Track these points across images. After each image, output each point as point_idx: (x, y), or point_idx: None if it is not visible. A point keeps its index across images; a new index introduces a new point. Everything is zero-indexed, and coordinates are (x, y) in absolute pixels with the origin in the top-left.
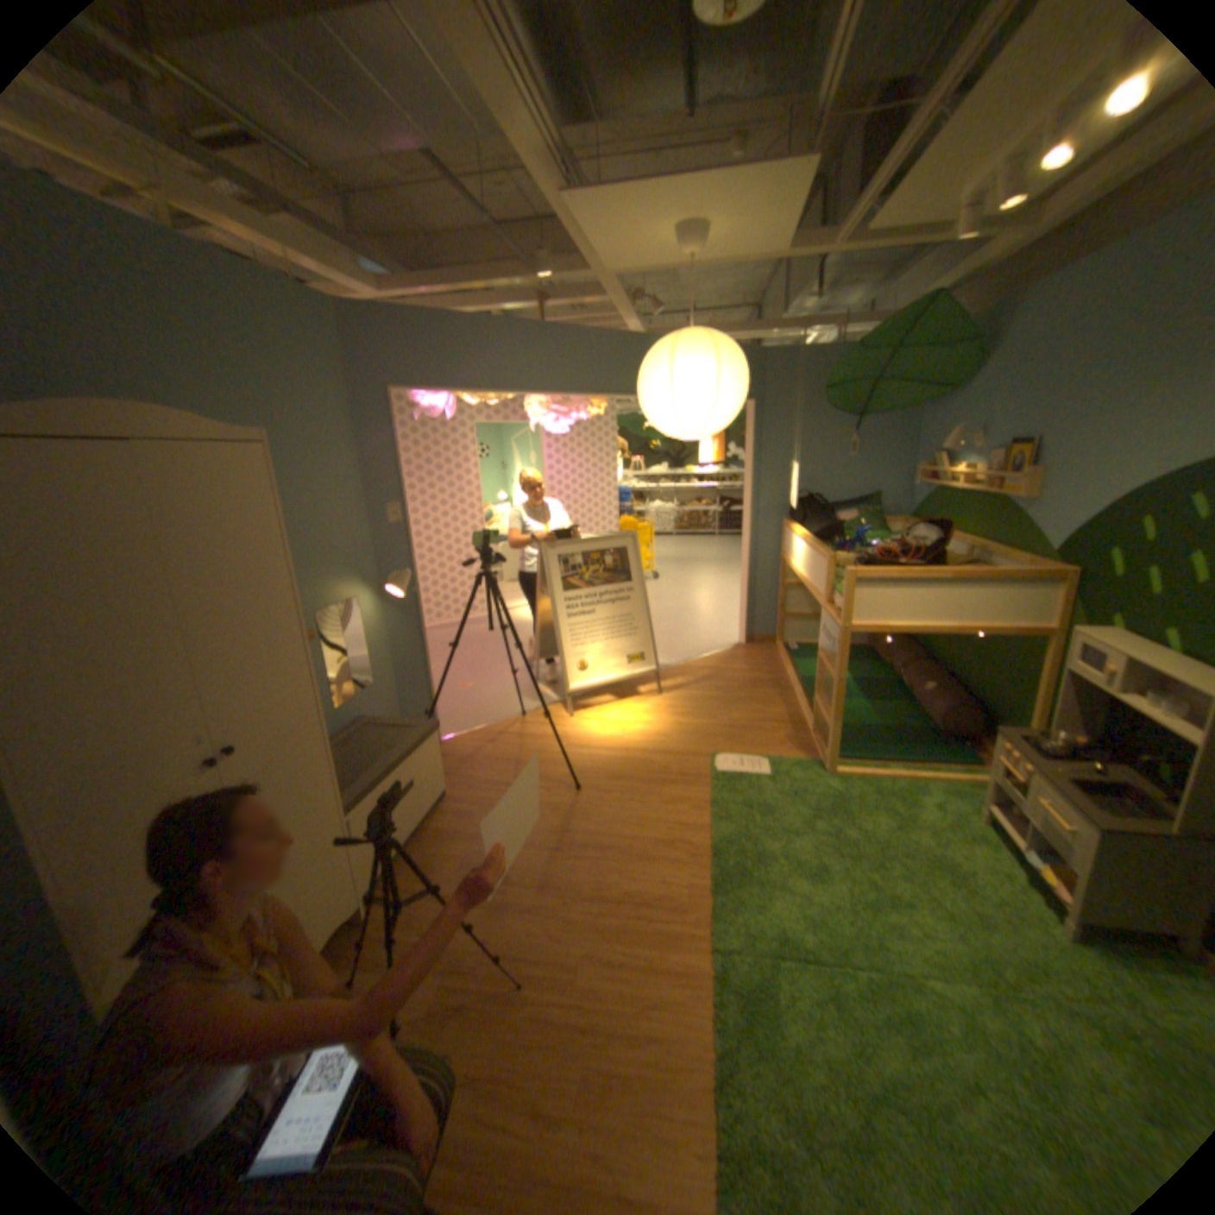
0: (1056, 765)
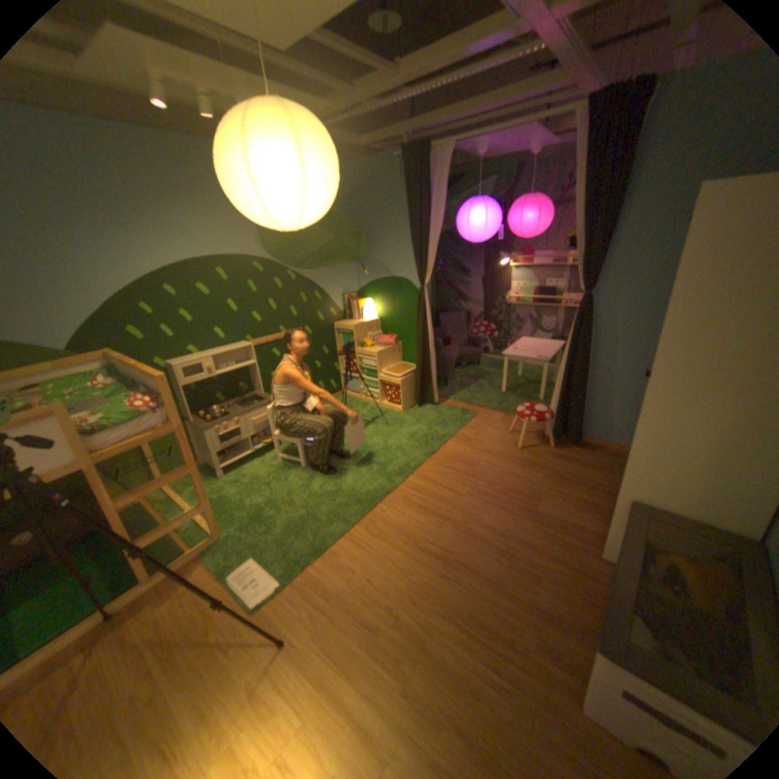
0: (230, 414)
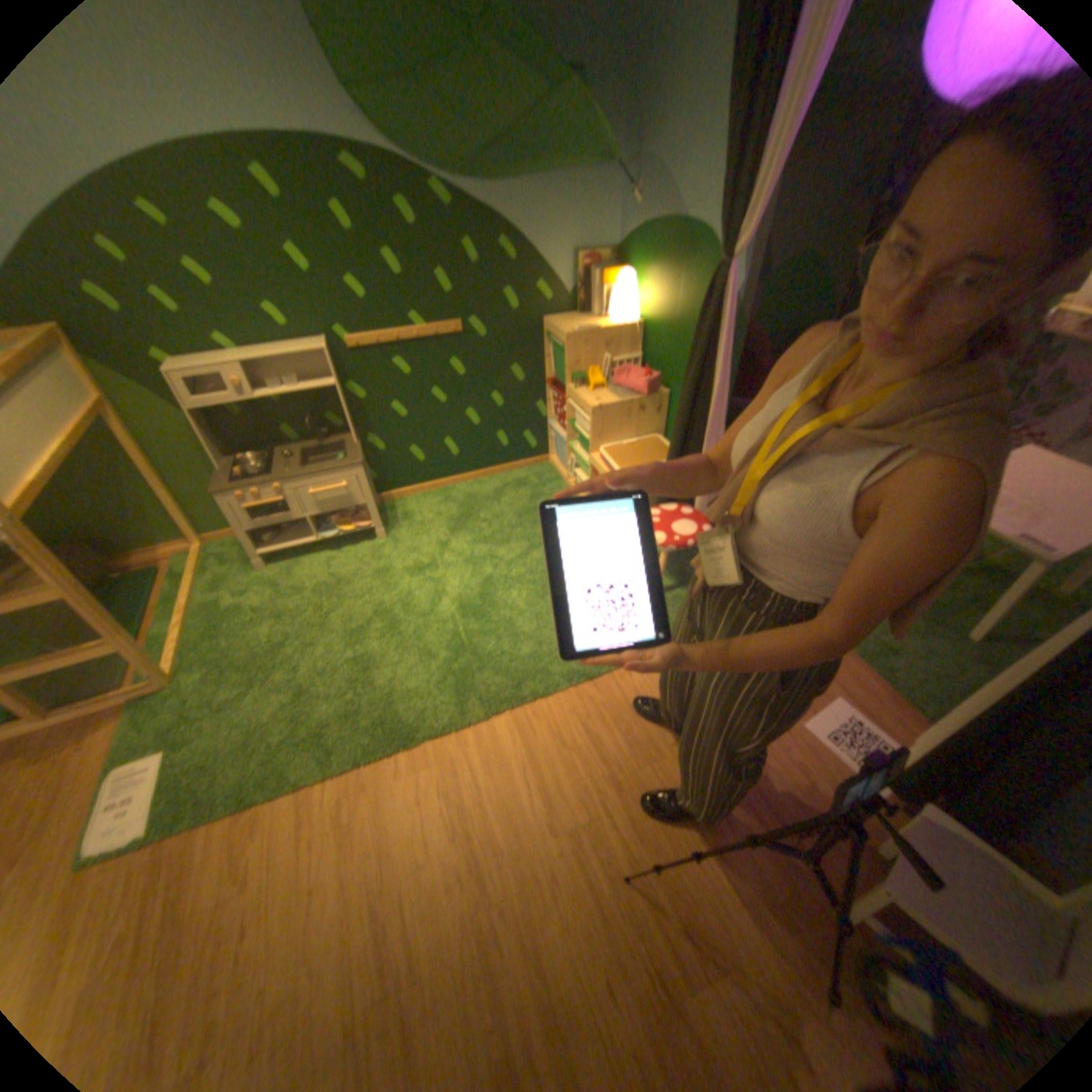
0: (275, 472)
